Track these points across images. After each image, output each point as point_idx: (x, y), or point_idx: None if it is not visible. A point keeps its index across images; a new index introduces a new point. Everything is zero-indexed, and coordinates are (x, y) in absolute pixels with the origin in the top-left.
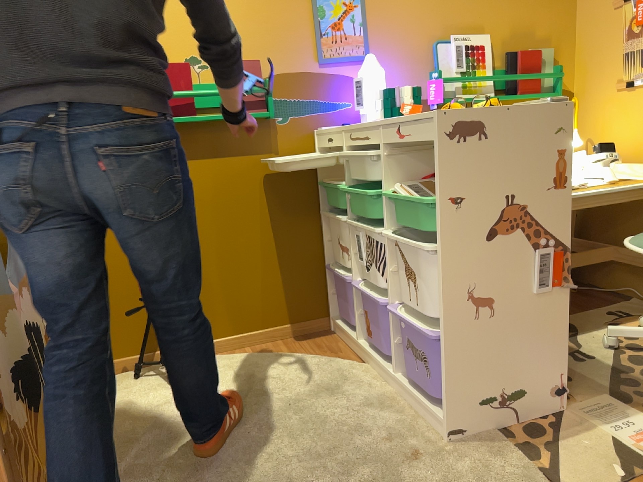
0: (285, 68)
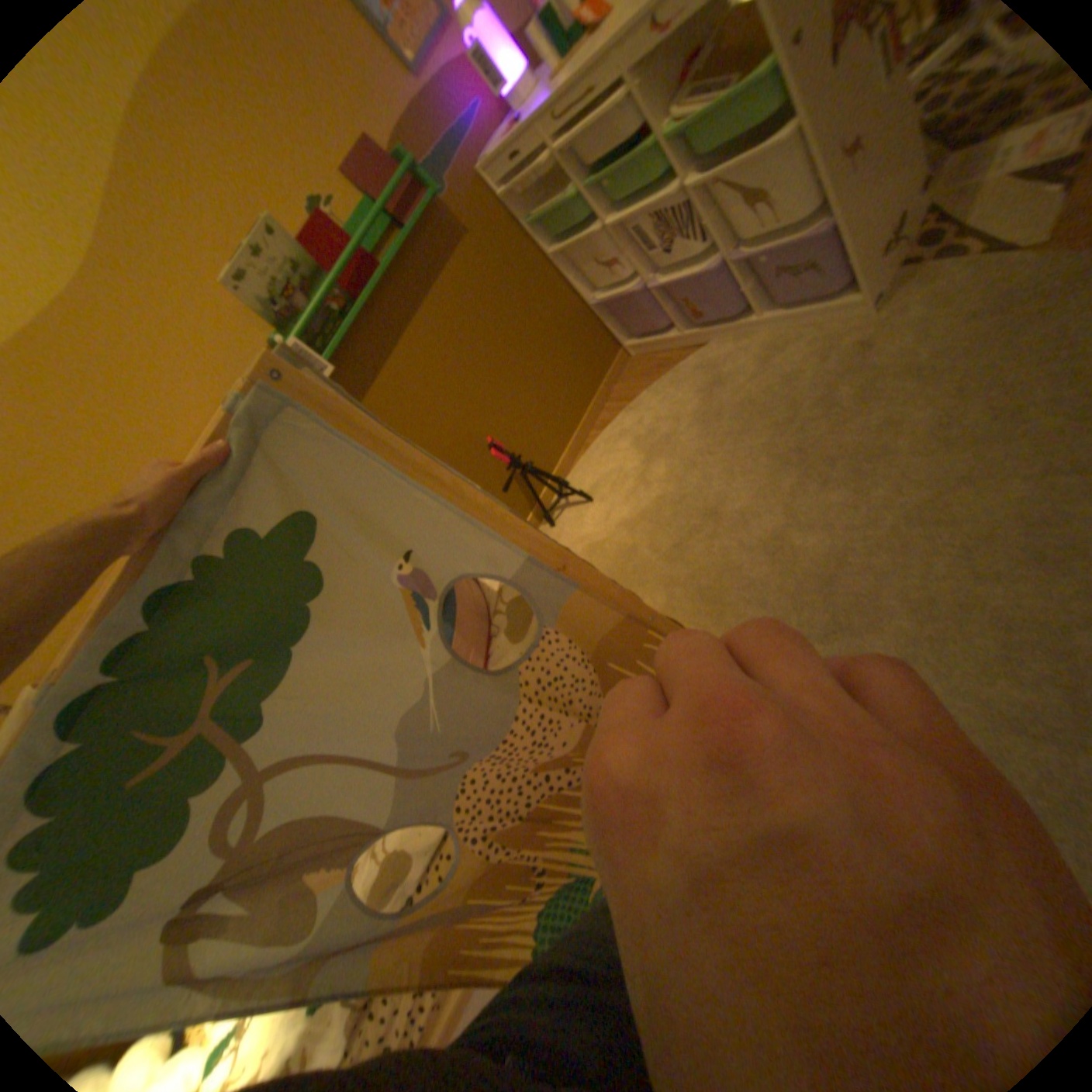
0: (391, 115)
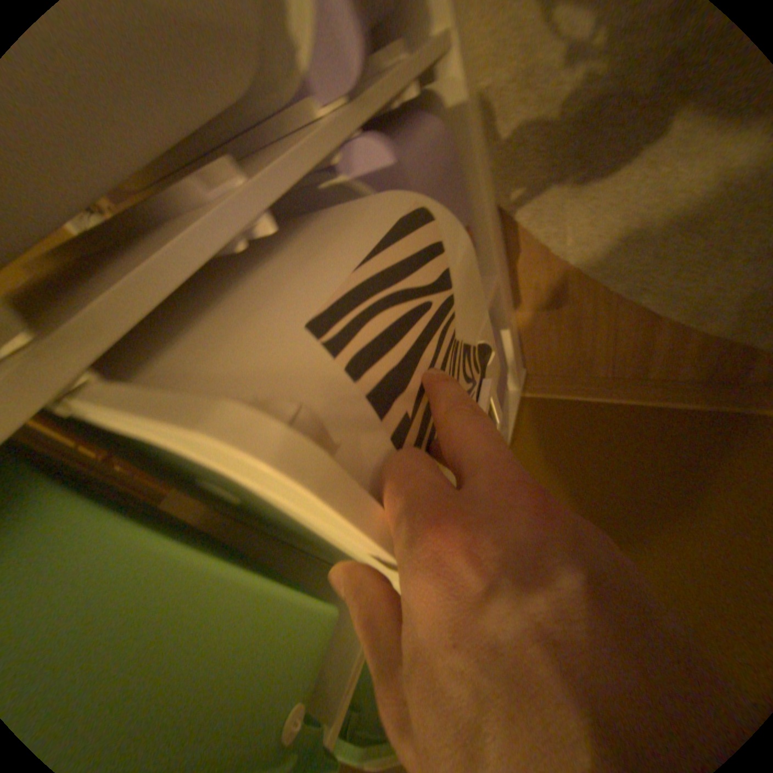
0: None
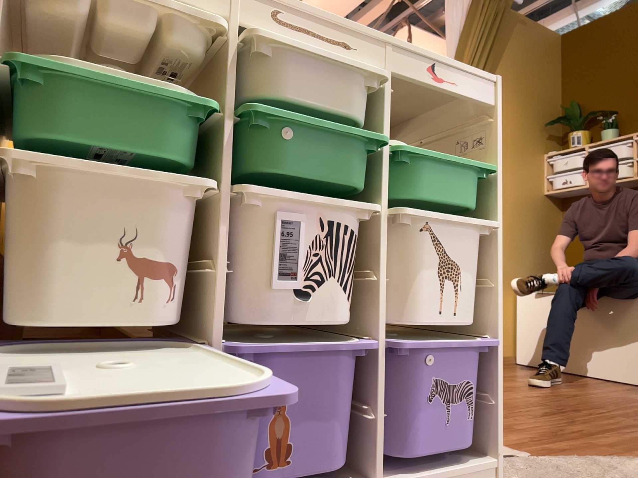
0: None
